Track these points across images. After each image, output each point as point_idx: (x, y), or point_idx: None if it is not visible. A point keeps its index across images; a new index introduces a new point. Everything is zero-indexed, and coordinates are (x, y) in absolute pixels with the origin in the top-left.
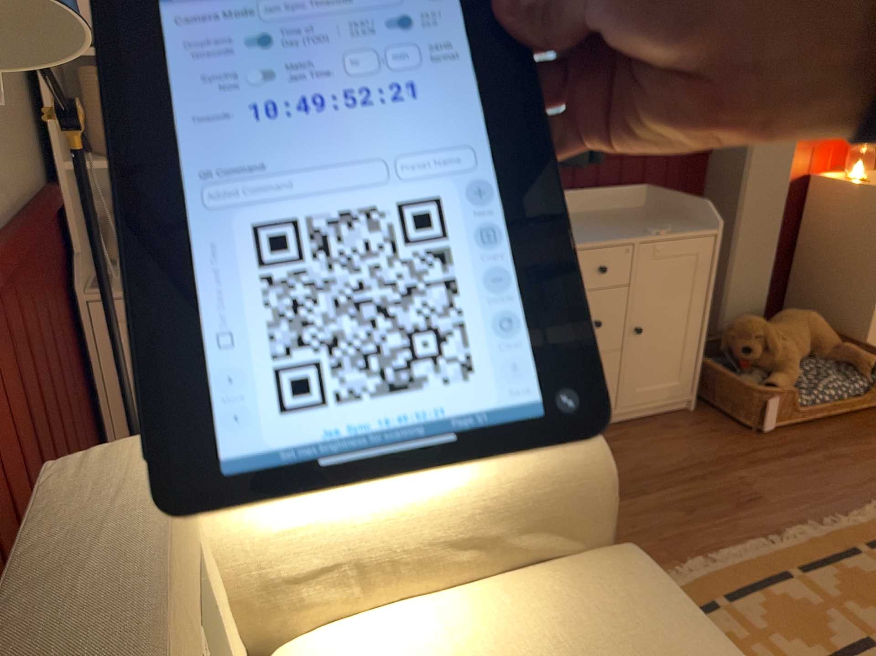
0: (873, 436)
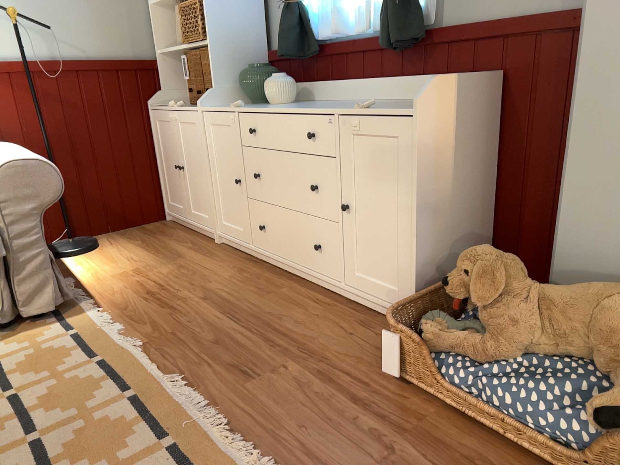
0: None
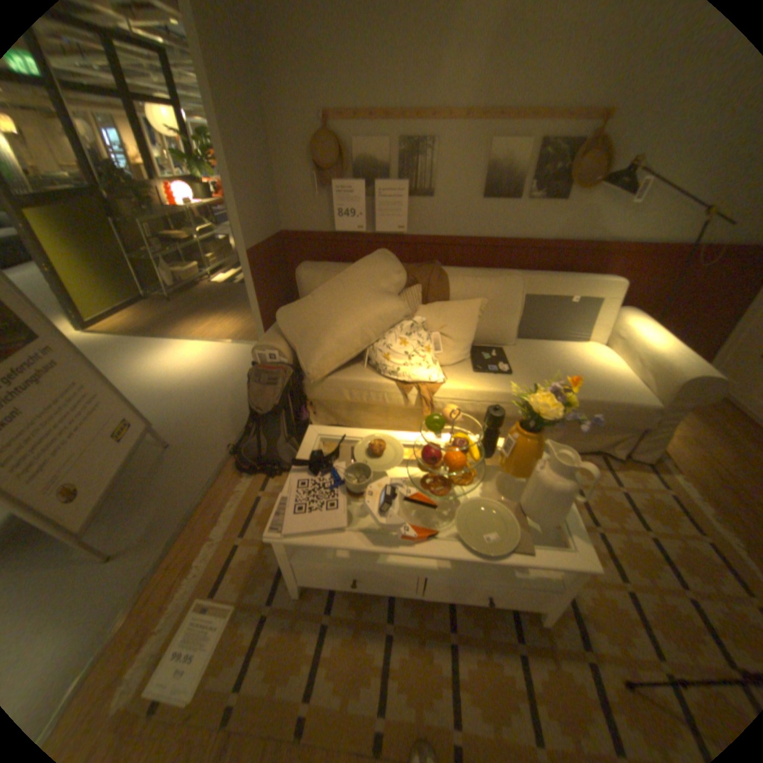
0: None
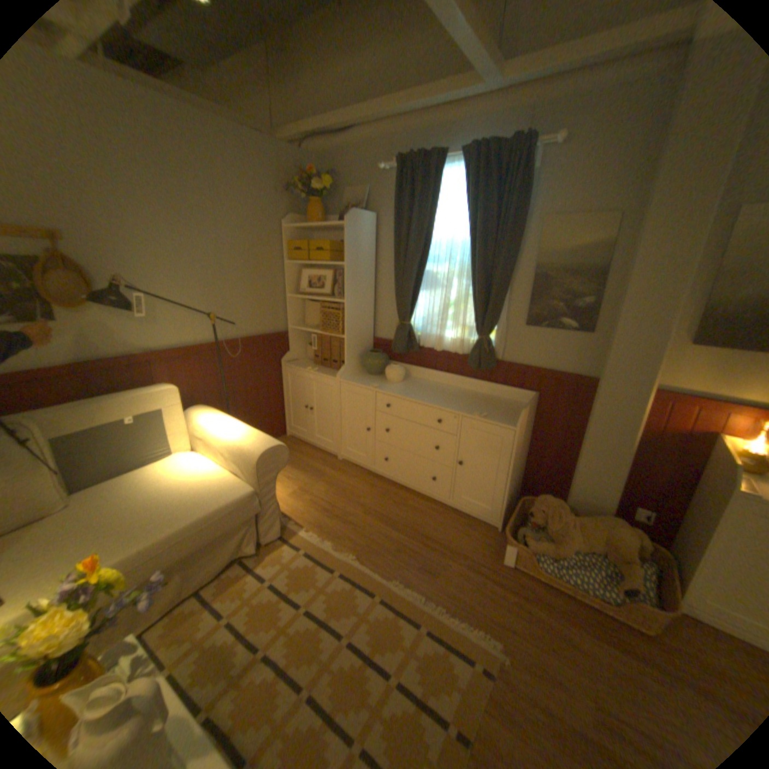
0: (583, 631)
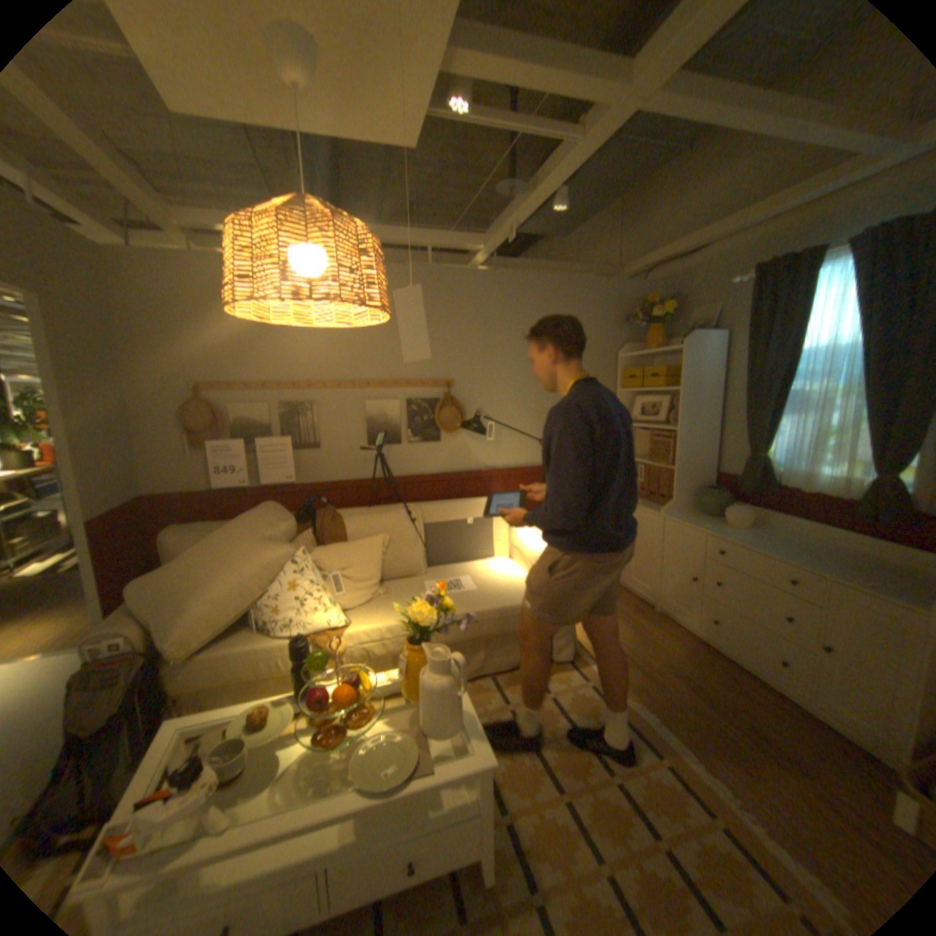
0: None
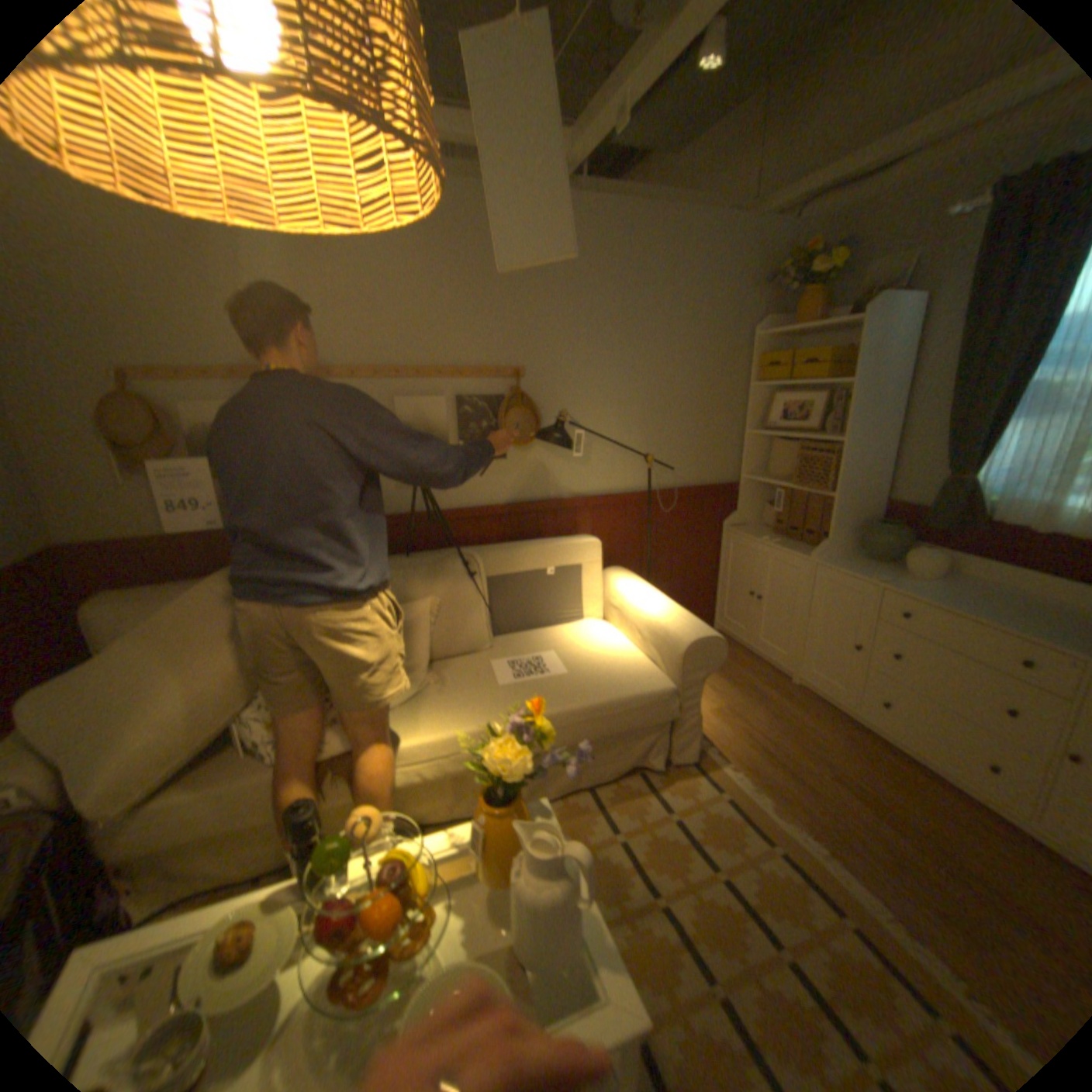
0: None
